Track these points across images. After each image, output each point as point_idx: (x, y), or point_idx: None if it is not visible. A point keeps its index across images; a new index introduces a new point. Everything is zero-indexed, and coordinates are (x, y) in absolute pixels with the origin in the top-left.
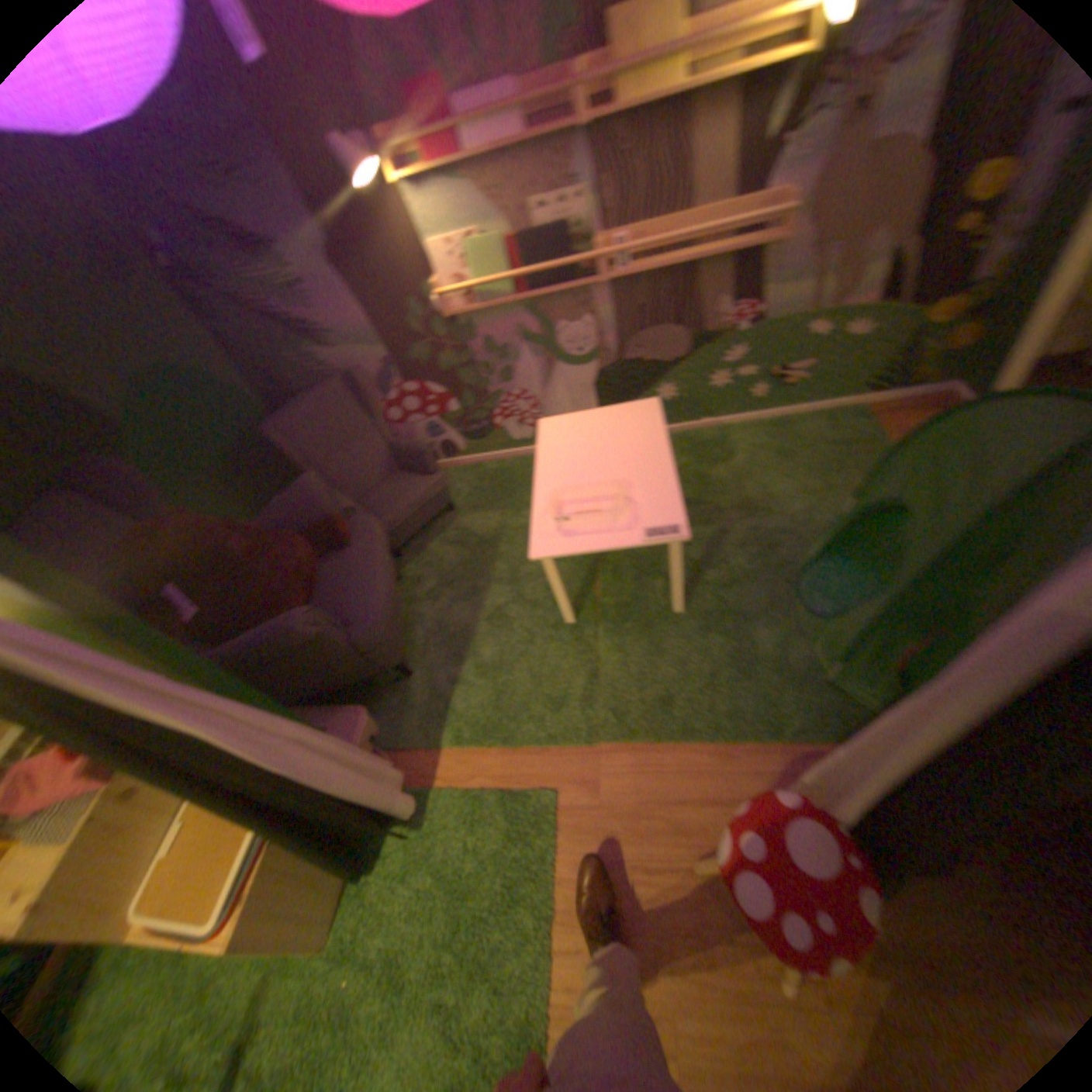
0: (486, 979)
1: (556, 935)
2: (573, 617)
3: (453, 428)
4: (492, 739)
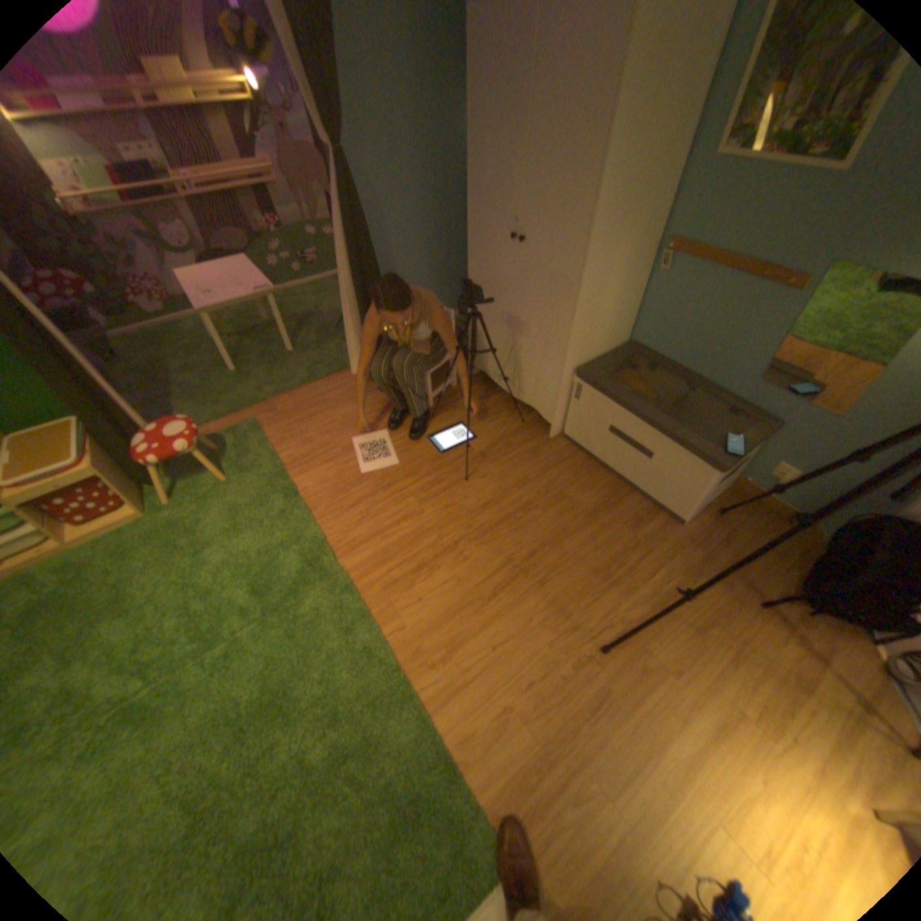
0: (247, 472)
1: (274, 449)
2: (232, 366)
3: (93, 307)
4: (207, 418)
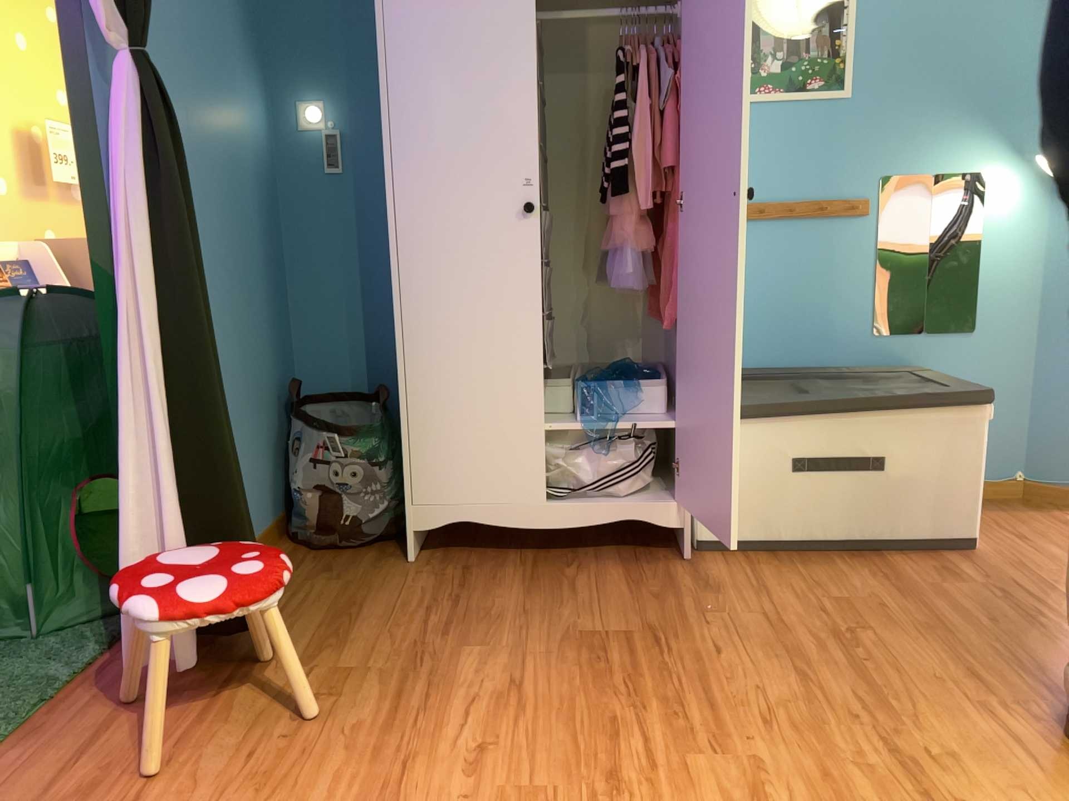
0: None
1: None
2: None
3: None
4: None
